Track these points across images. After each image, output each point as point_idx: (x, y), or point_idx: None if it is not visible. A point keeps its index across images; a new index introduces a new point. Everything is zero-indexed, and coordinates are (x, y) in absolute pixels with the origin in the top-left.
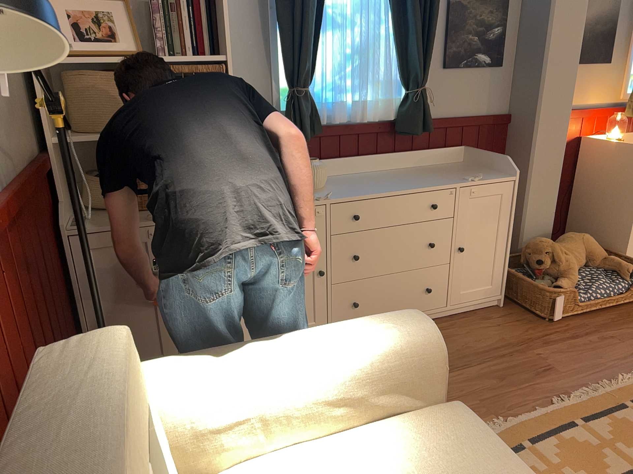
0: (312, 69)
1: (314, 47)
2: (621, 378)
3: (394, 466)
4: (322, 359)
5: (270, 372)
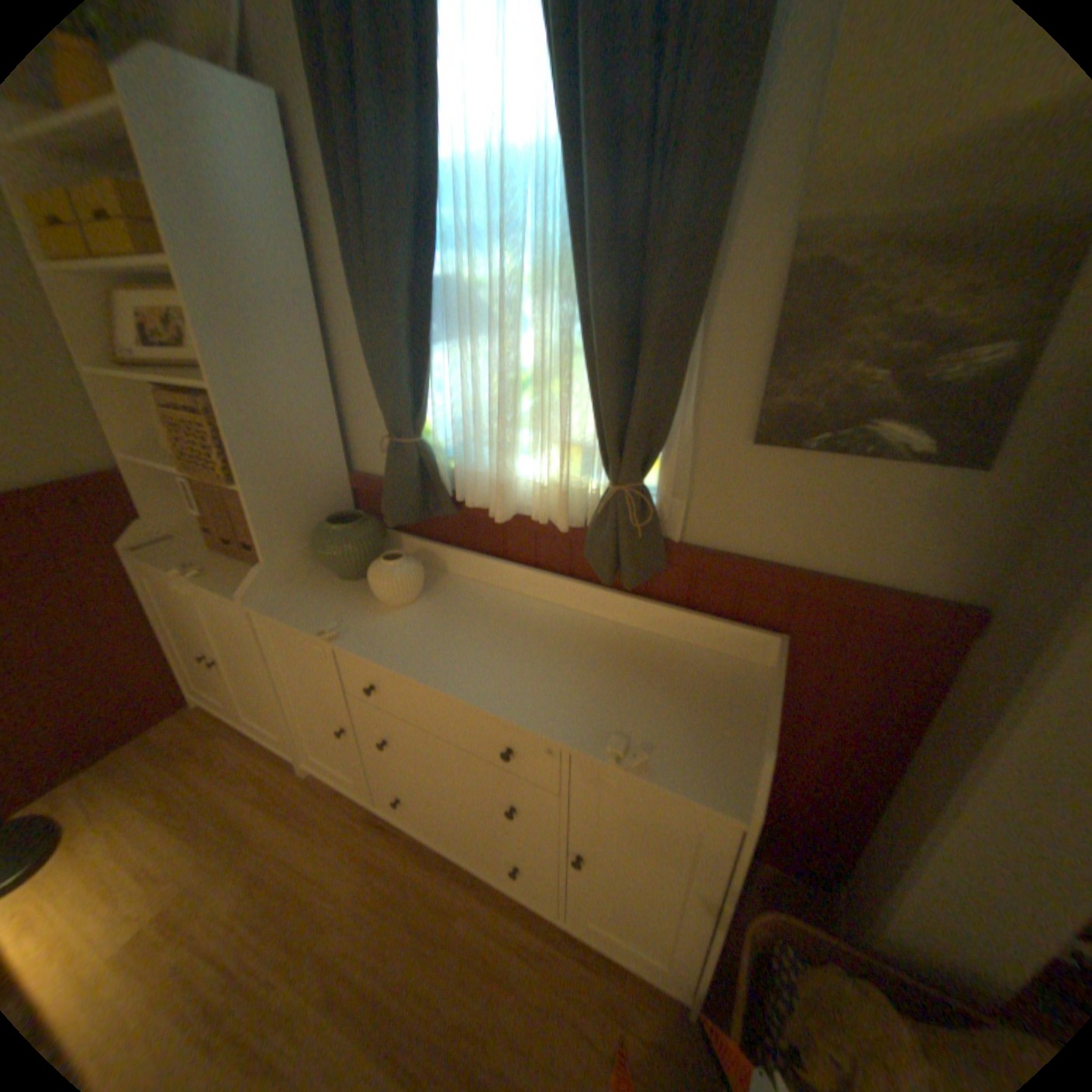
0: (419, 406)
1: (417, 367)
2: None
3: None
4: None
5: None
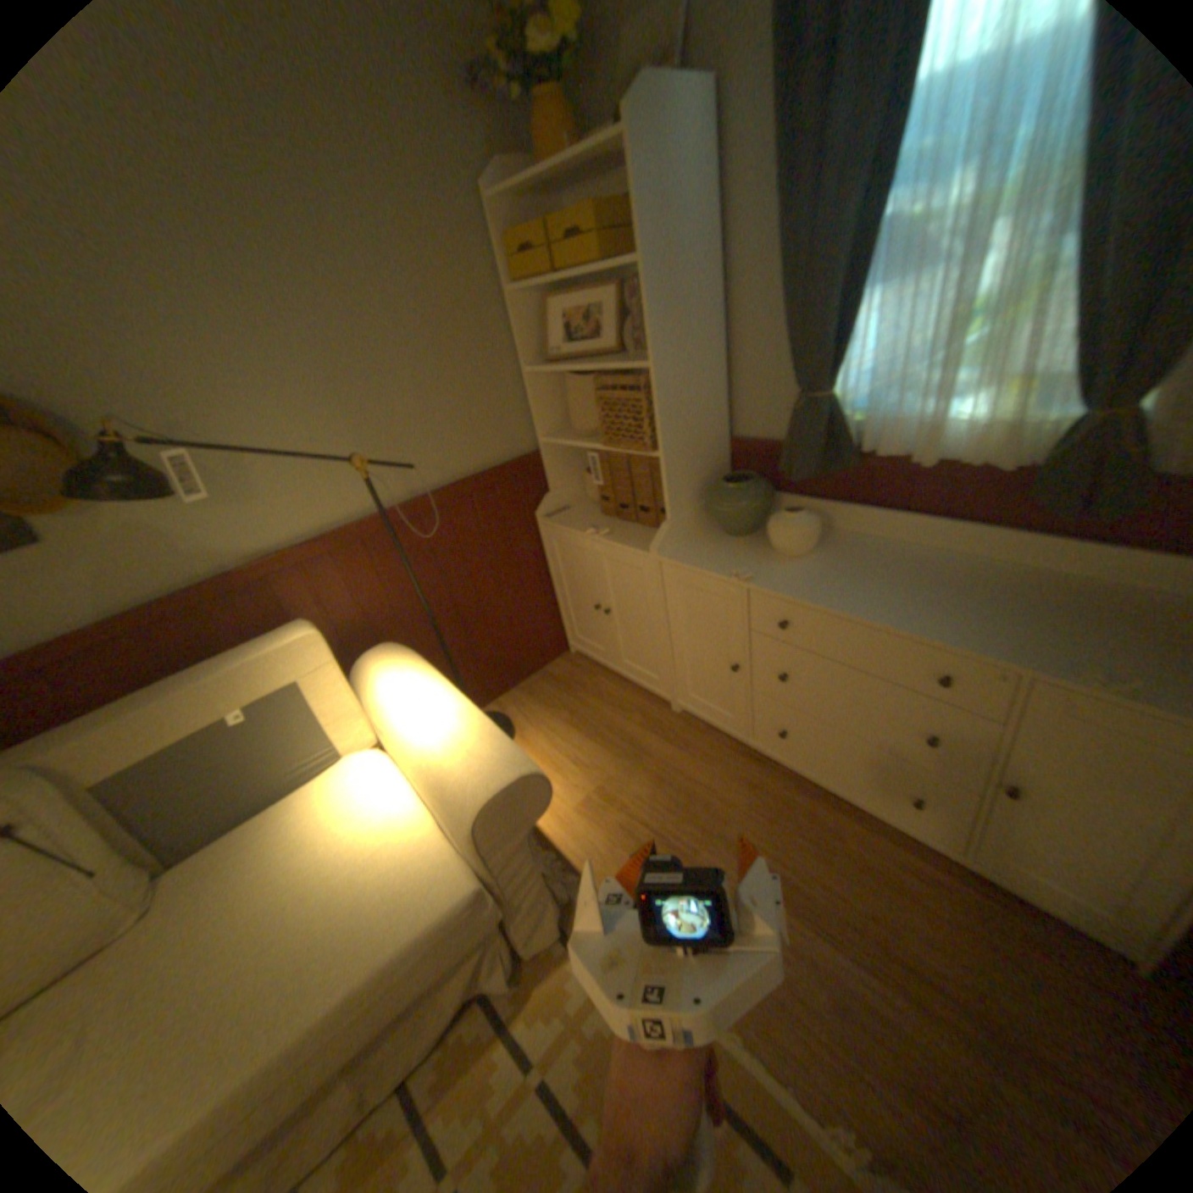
0: (840, 358)
1: (846, 317)
2: None
3: (374, 852)
4: (419, 739)
5: (400, 718)
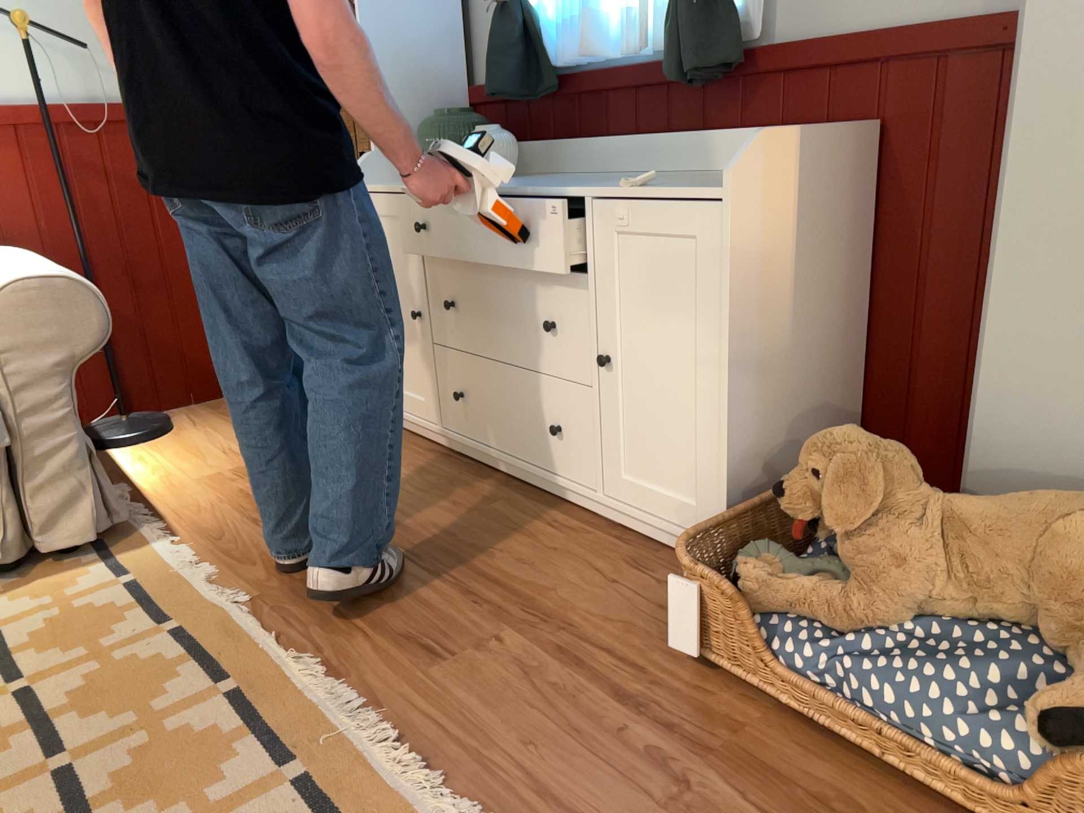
0: None
1: None
2: (425, 773)
3: None
4: None
5: None
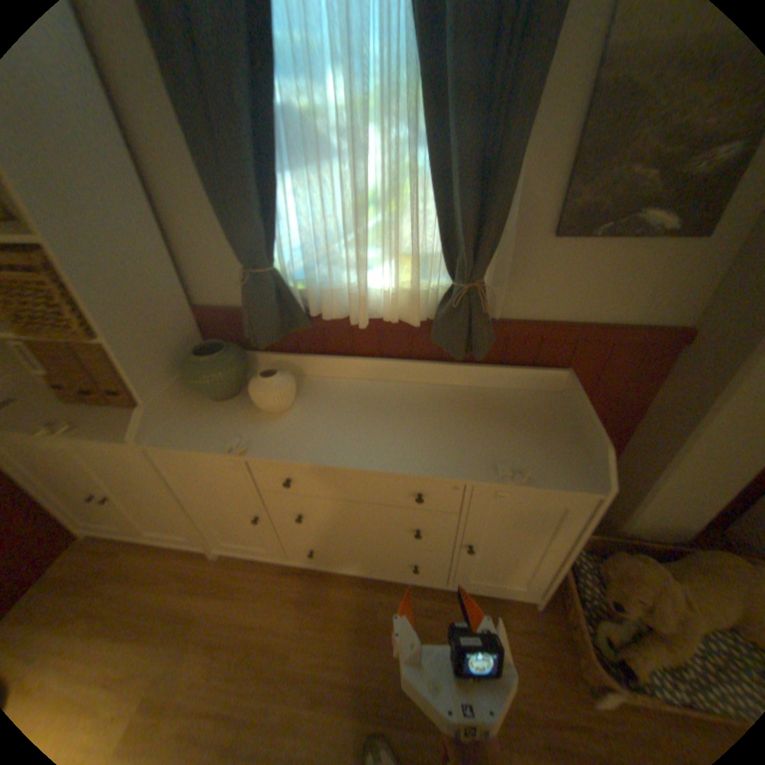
0: (272, 237)
1: (268, 199)
2: None
3: None
4: None
5: None
